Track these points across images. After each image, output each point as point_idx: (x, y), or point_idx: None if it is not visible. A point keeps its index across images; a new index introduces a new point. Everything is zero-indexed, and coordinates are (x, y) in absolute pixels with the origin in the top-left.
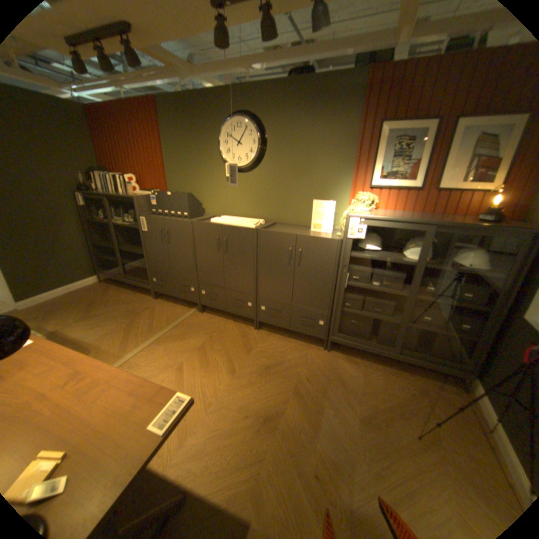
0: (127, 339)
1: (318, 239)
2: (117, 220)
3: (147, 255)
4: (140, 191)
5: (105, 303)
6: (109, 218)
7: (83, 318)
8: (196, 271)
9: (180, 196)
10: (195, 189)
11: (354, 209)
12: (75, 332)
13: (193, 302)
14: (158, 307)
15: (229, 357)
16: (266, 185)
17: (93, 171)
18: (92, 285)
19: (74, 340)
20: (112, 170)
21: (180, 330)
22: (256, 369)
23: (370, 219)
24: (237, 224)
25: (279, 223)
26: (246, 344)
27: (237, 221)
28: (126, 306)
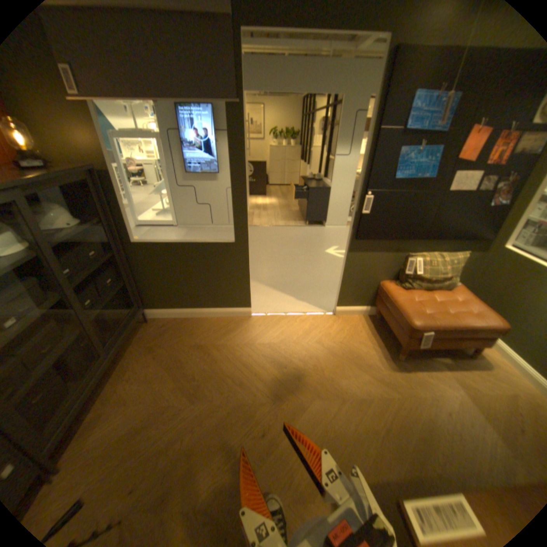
0: None
1: None
2: None
3: None
4: None
5: None
6: None
7: None
8: None
9: None
10: None
11: None
12: None
13: None
14: None
15: None
16: None
17: None
18: None
19: None
20: None
21: None
22: None
23: None
24: None
25: None
26: None
27: None
28: None
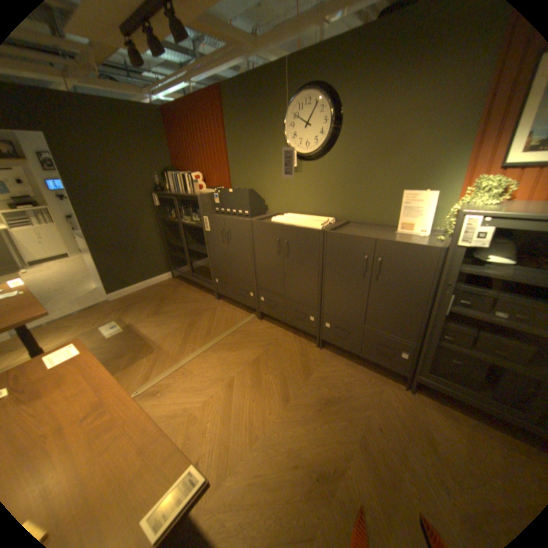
0: (186, 341)
1: (409, 246)
2: (185, 220)
3: (210, 255)
4: (206, 188)
5: (173, 300)
6: (180, 218)
7: (154, 314)
8: (255, 275)
9: (241, 193)
10: (258, 184)
11: (471, 201)
12: (145, 328)
13: (252, 308)
14: (219, 309)
15: (284, 379)
16: (339, 174)
17: (166, 172)
18: (167, 280)
19: (143, 336)
20: (183, 169)
21: (236, 337)
22: (314, 401)
23: (504, 218)
24: (300, 223)
25: (354, 222)
26: (305, 365)
27: (300, 220)
28: (191, 305)
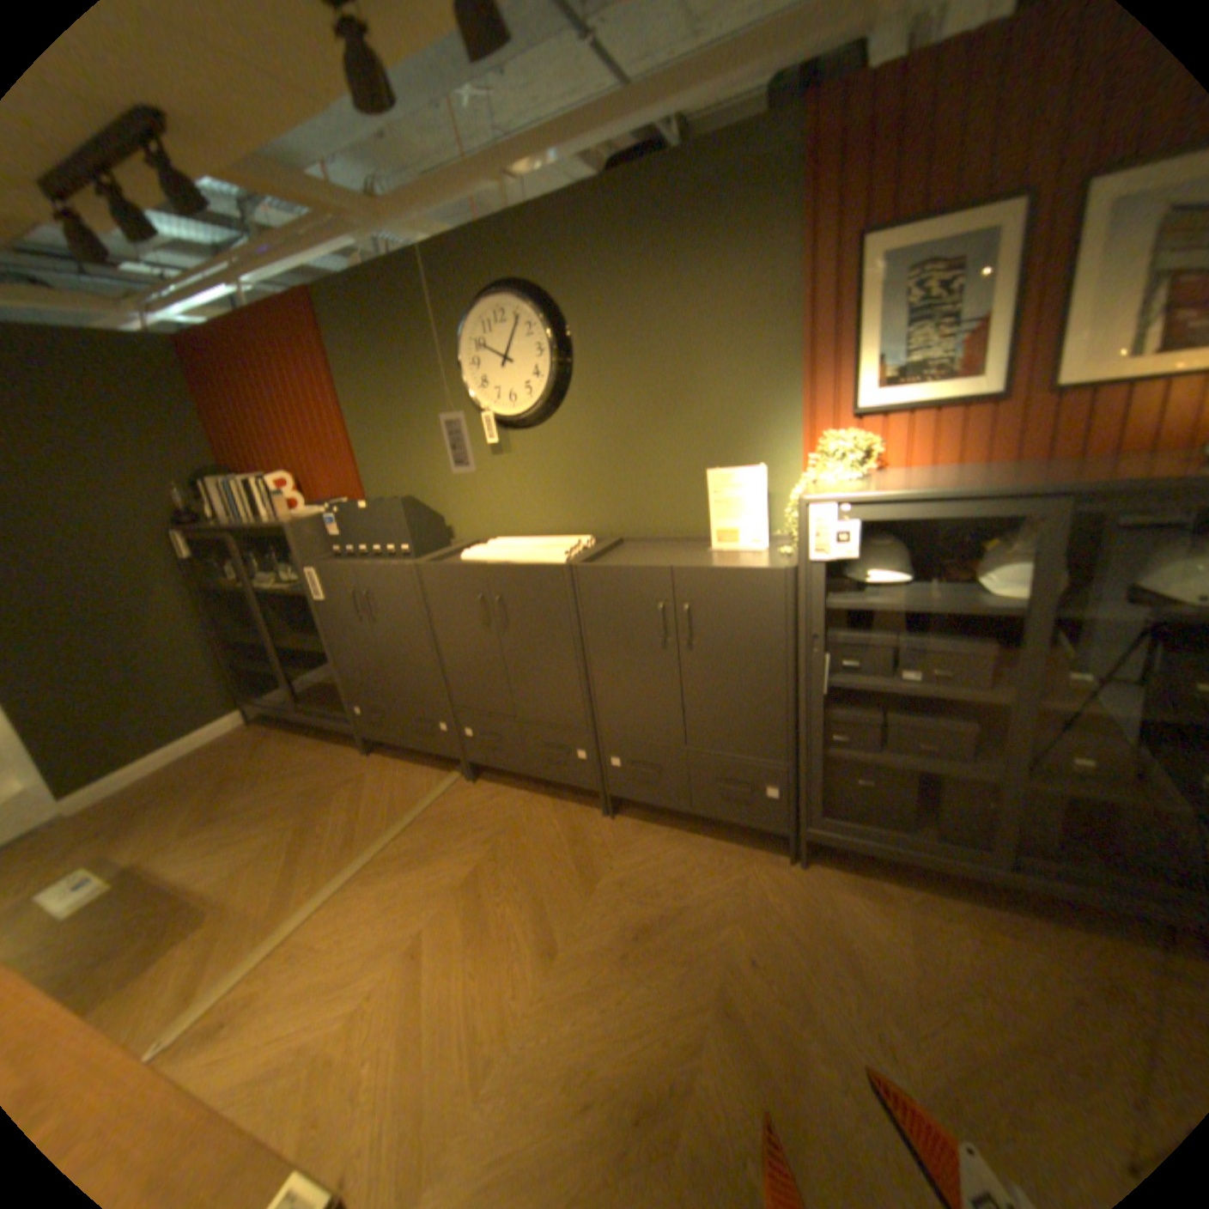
0: (290, 874)
1: (731, 574)
2: (263, 581)
3: (333, 655)
4: (308, 505)
5: (251, 778)
6: (249, 578)
7: (199, 823)
8: (445, 683)
9: (386, 507)
10: (425, 485)
11: (818, 479)
12: (176, 865)
13: (449, 758)
14: (371, 776)
15: (539, 908)
16: (586, 450)
17: (203, 478)
18: (230, 733)
19: (170, 888)
20: (245, 468)
21: (419, 835)
22: (609, 940)
23: (868, 504)
24: (523, 557)
25: (632, 540)
26: (583, 863)
27: (524, 550)
28: (299, 781)
